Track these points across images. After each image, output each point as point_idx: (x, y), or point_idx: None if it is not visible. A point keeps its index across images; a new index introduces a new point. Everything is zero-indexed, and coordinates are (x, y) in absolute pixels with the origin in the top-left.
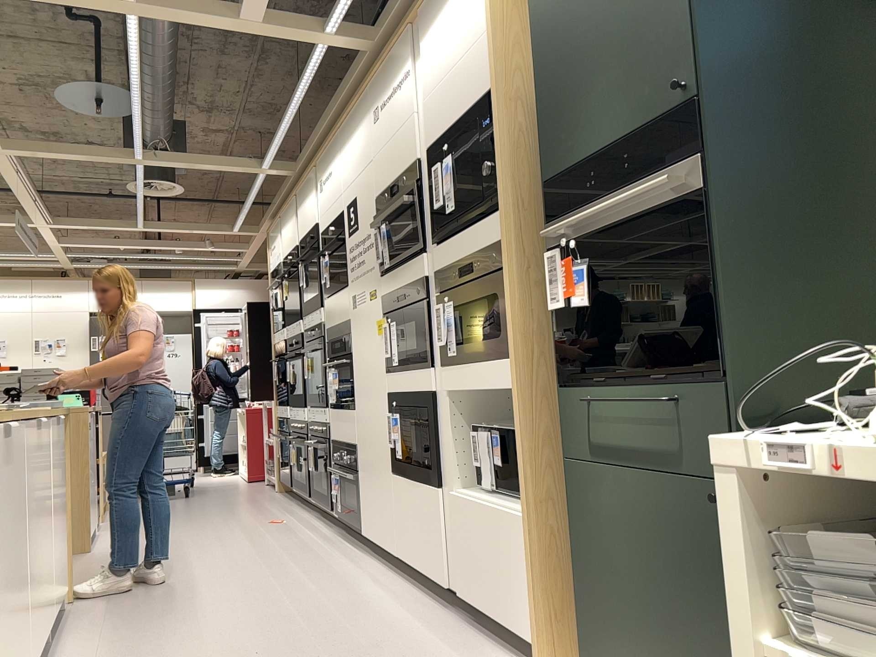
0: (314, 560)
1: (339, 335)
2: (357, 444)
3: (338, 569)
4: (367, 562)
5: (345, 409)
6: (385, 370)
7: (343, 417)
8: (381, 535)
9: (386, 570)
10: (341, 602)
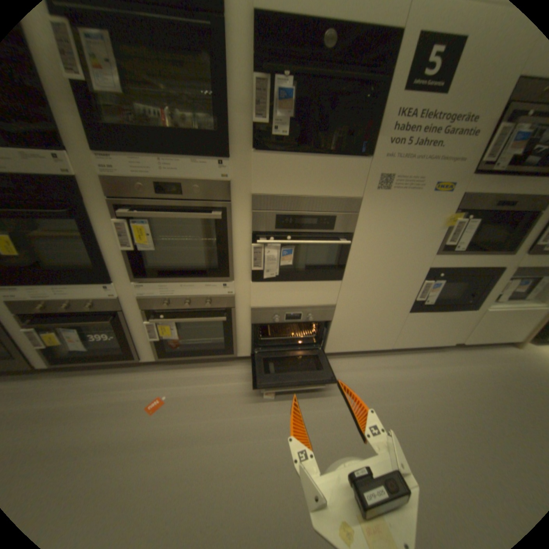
0: (330, 392)
1: (310, 210)
2: (337, 304)
3: (363, 382)
4: (348, 363)
5: (313, 280)
6: (436, 253)
7: (304, 287)
8: (366, 346)
9: (371, 359)
10: (437, 392)
